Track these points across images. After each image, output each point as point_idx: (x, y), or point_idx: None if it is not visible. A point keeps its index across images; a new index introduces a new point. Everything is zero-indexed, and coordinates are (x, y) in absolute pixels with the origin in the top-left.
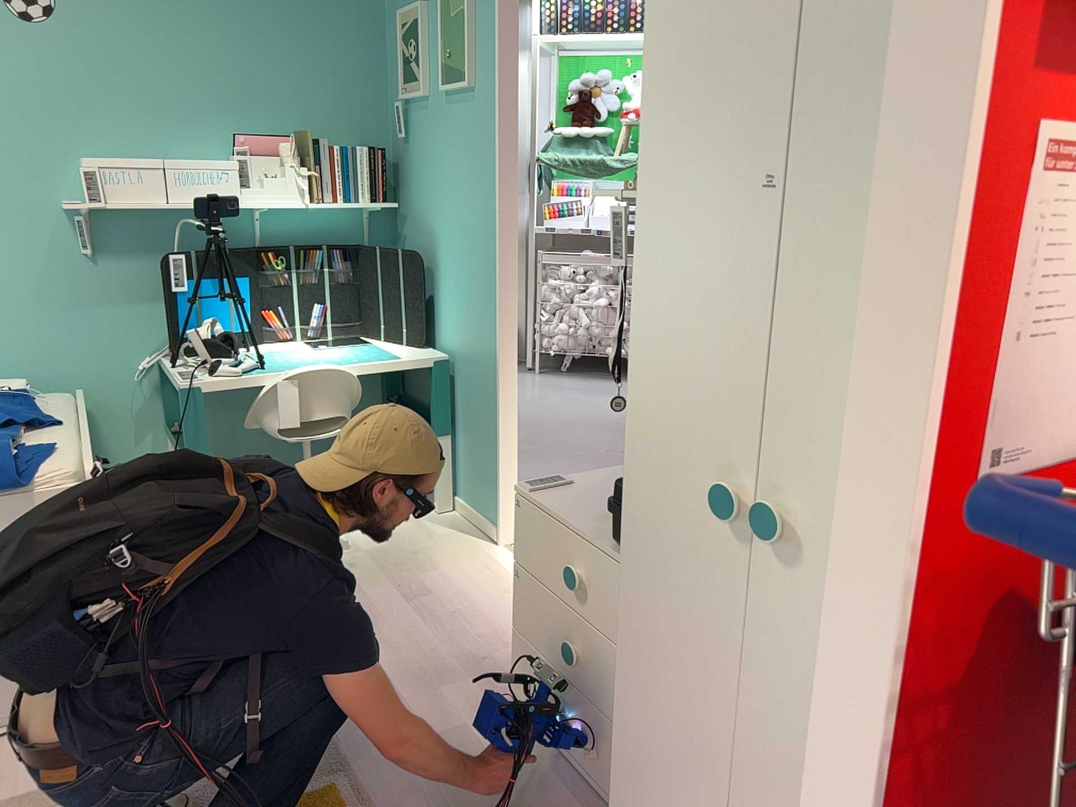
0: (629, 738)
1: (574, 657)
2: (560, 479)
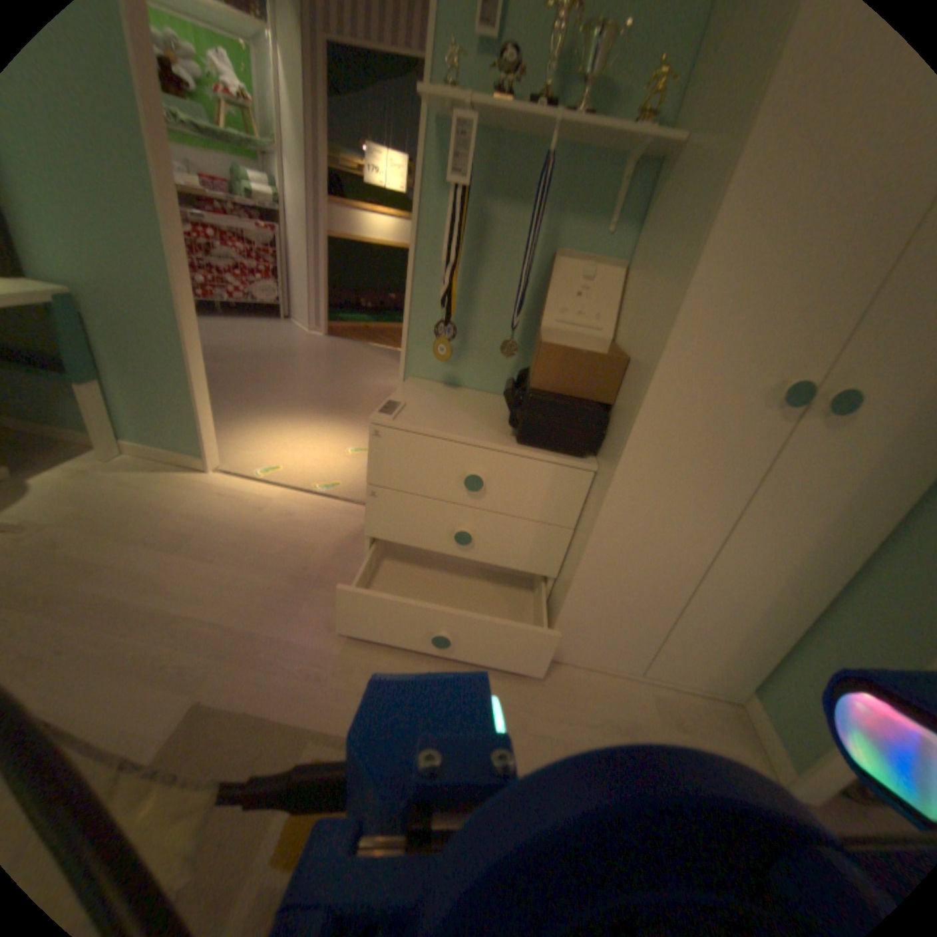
0: (594, 575)
1: (468, 538)
2: (395, 405)
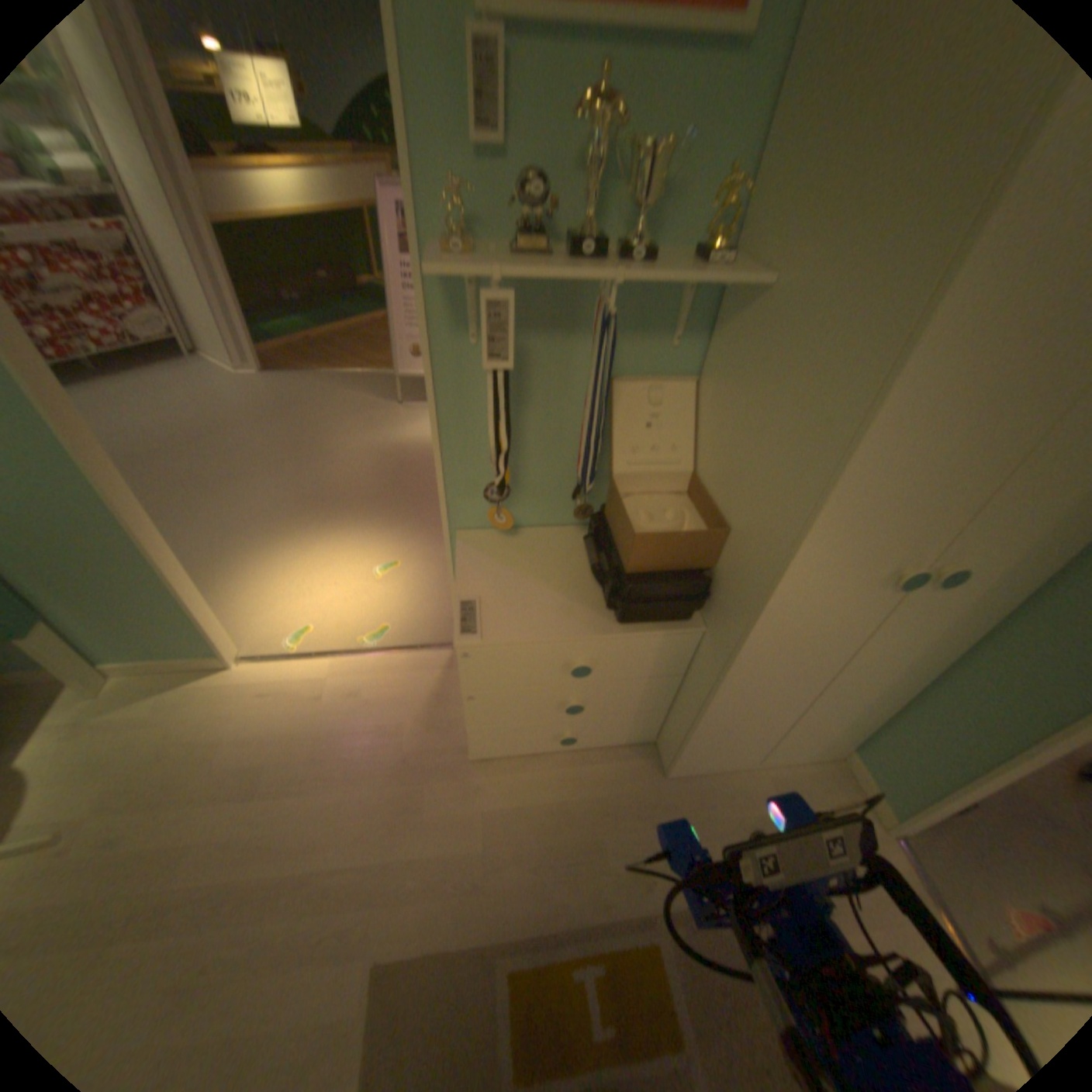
0: (716, 720)
1: (580, 706)
2: (469, 602)
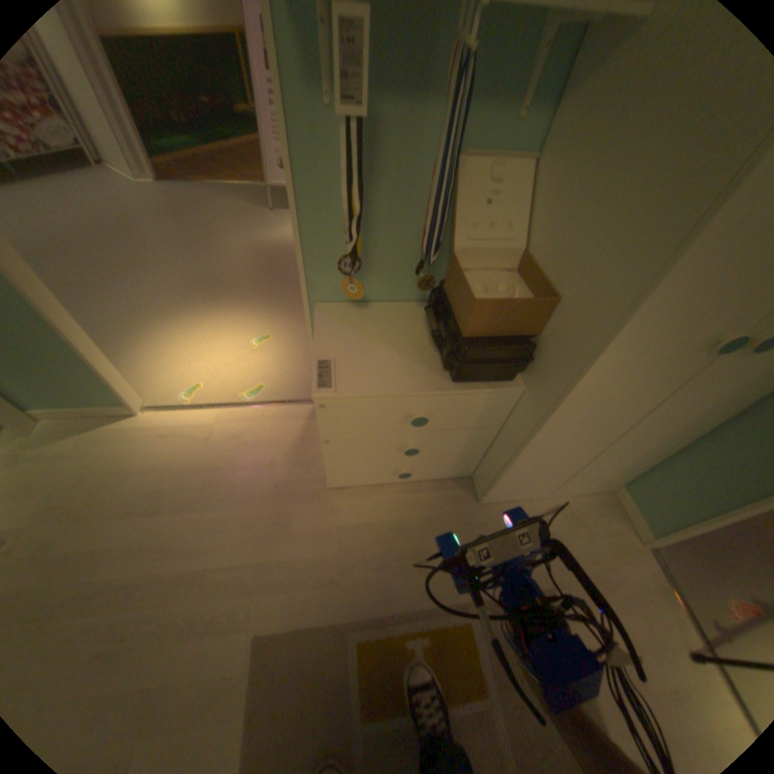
0: (526, 462)
1: (416, 449)
2: (326, 362)
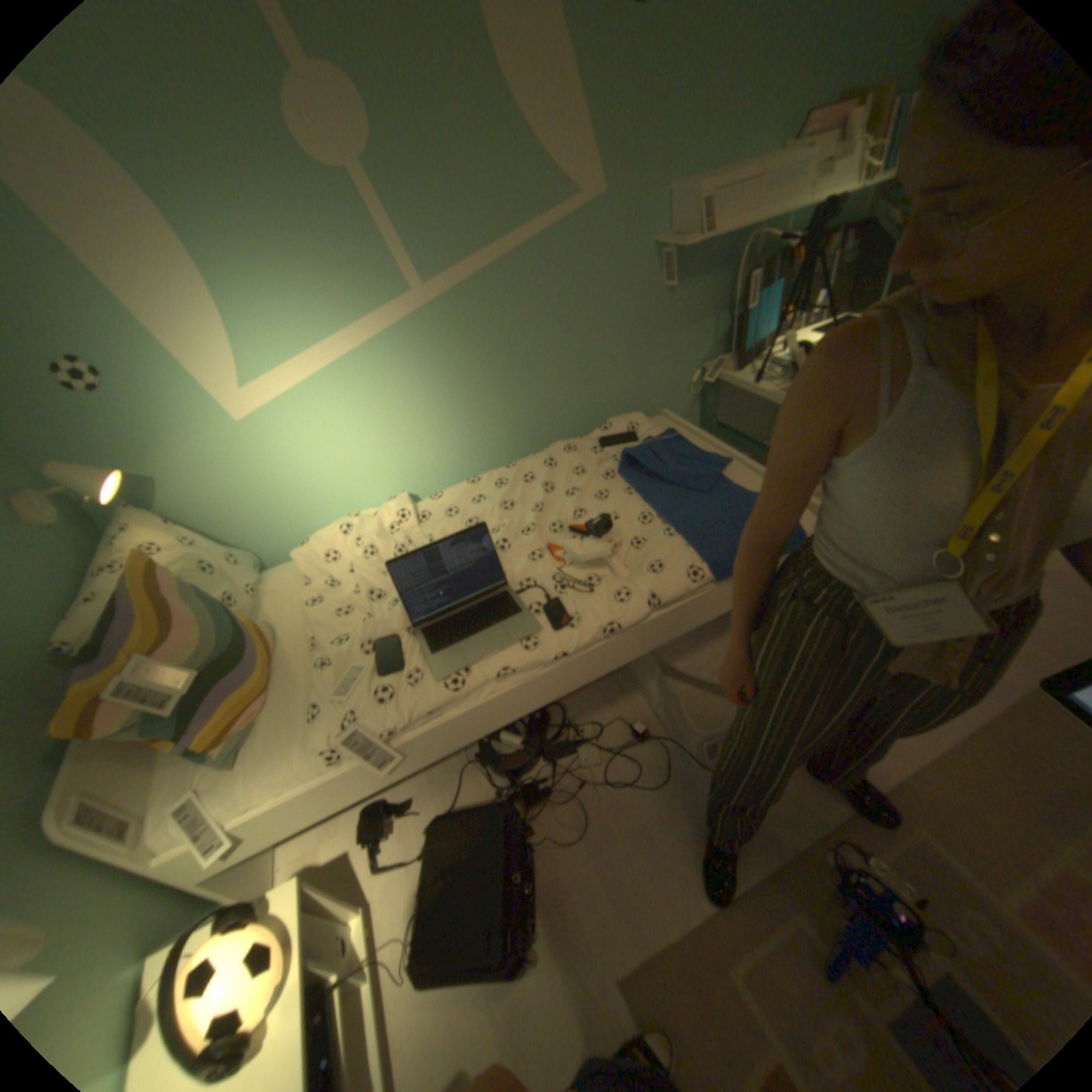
0: None
1: None
2: None
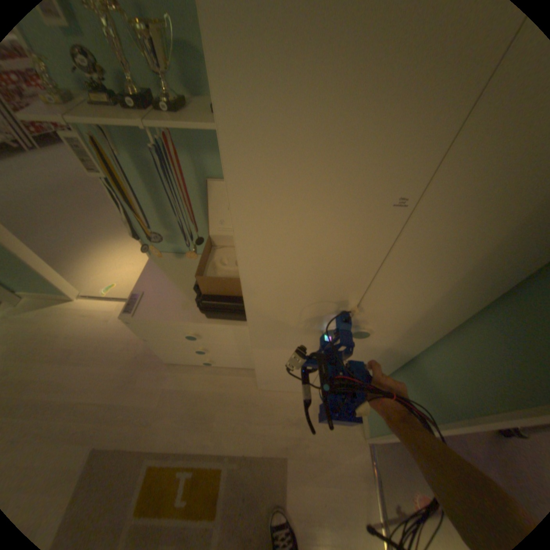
0: (265, 373)
1: (203, 352)
2: (135, 296)
